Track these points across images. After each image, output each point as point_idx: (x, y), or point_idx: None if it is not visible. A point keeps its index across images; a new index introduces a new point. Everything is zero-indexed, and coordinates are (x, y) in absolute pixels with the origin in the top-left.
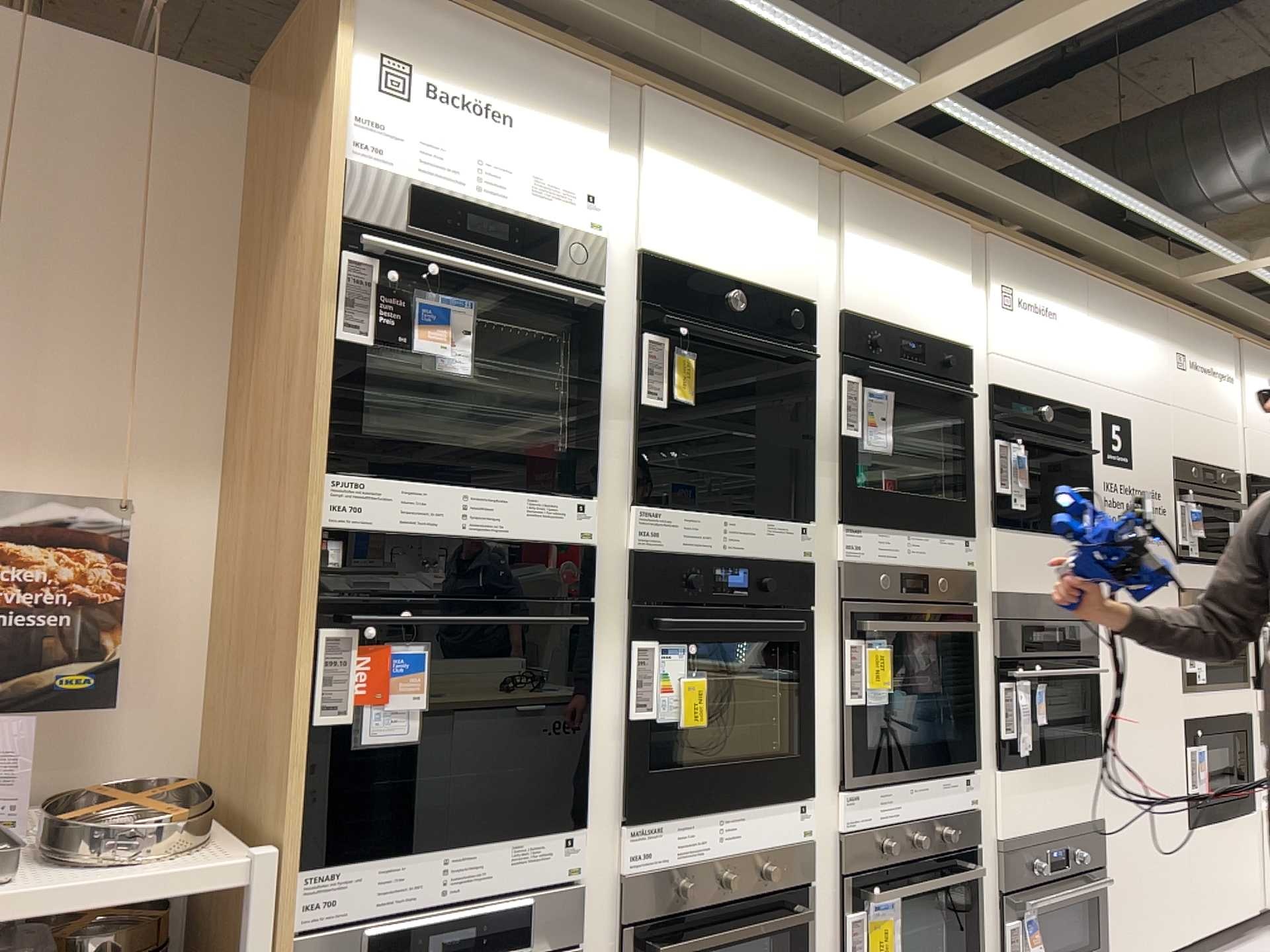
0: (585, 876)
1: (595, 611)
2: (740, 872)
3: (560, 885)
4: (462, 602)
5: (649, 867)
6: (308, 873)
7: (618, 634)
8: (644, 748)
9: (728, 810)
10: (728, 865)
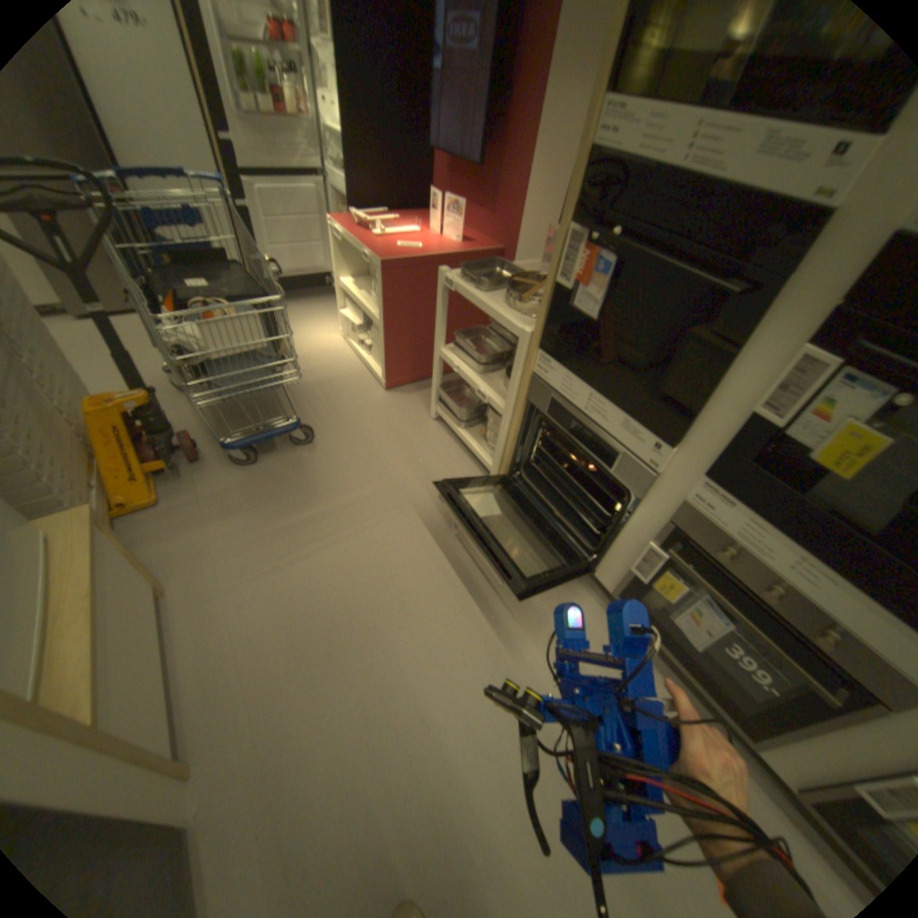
0: (665, 477)
1: (789, 293)
2: (796, 607)
3: (642, 464)
4: (673, 238)
5: (708, 516)
6: (541, 355)
7: (805, 330)
8: (763, 445)
9: (825, 564)
10: (788, 591)
